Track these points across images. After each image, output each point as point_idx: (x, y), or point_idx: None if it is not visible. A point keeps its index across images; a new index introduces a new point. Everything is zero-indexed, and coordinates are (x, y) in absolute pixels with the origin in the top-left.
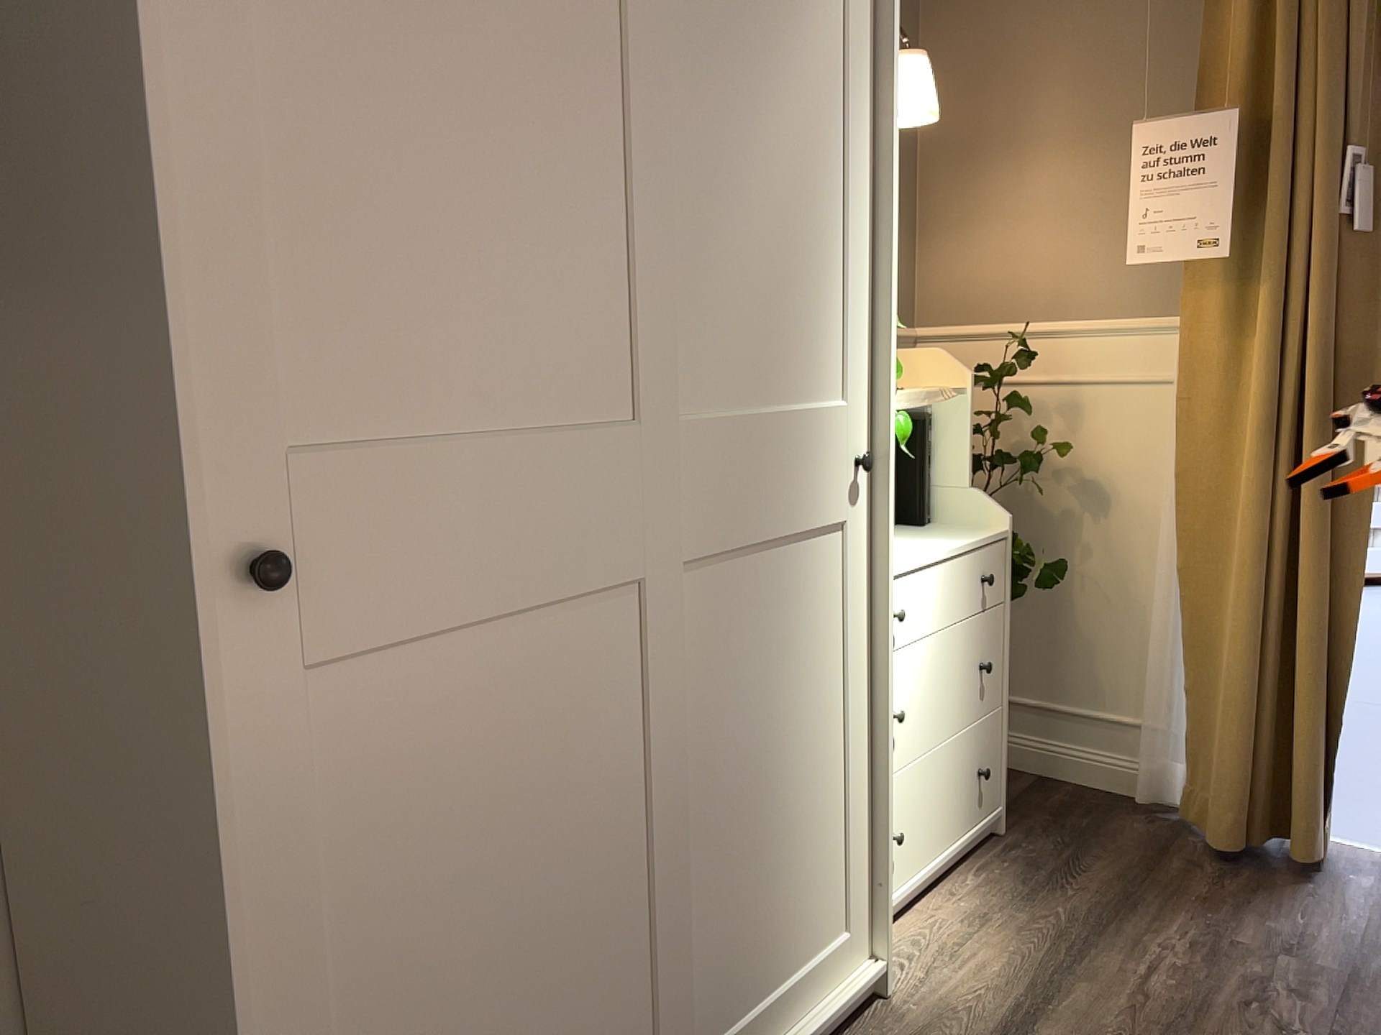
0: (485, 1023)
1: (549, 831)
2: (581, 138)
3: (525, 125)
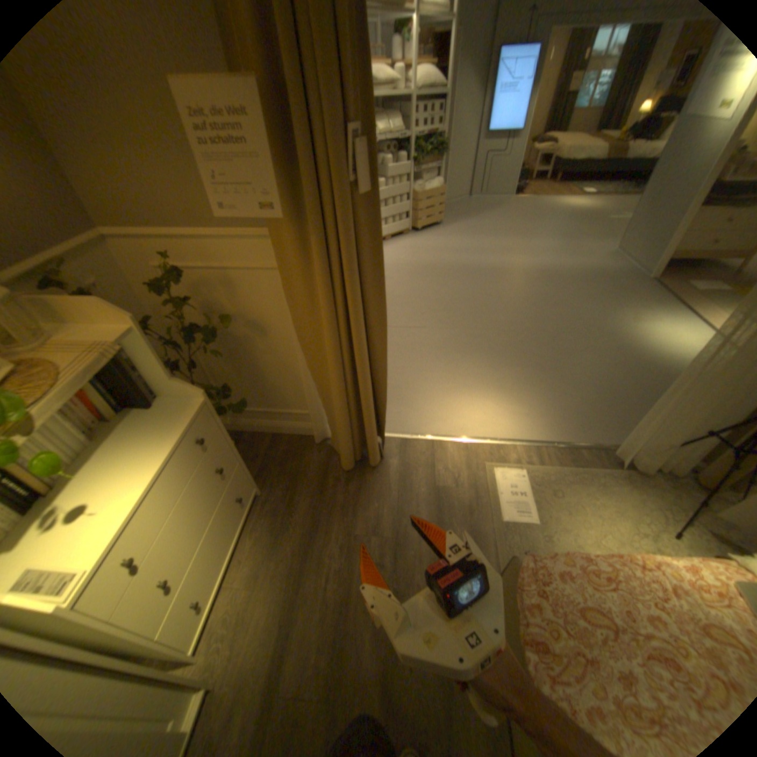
0: None
1: None
2: None
3: None
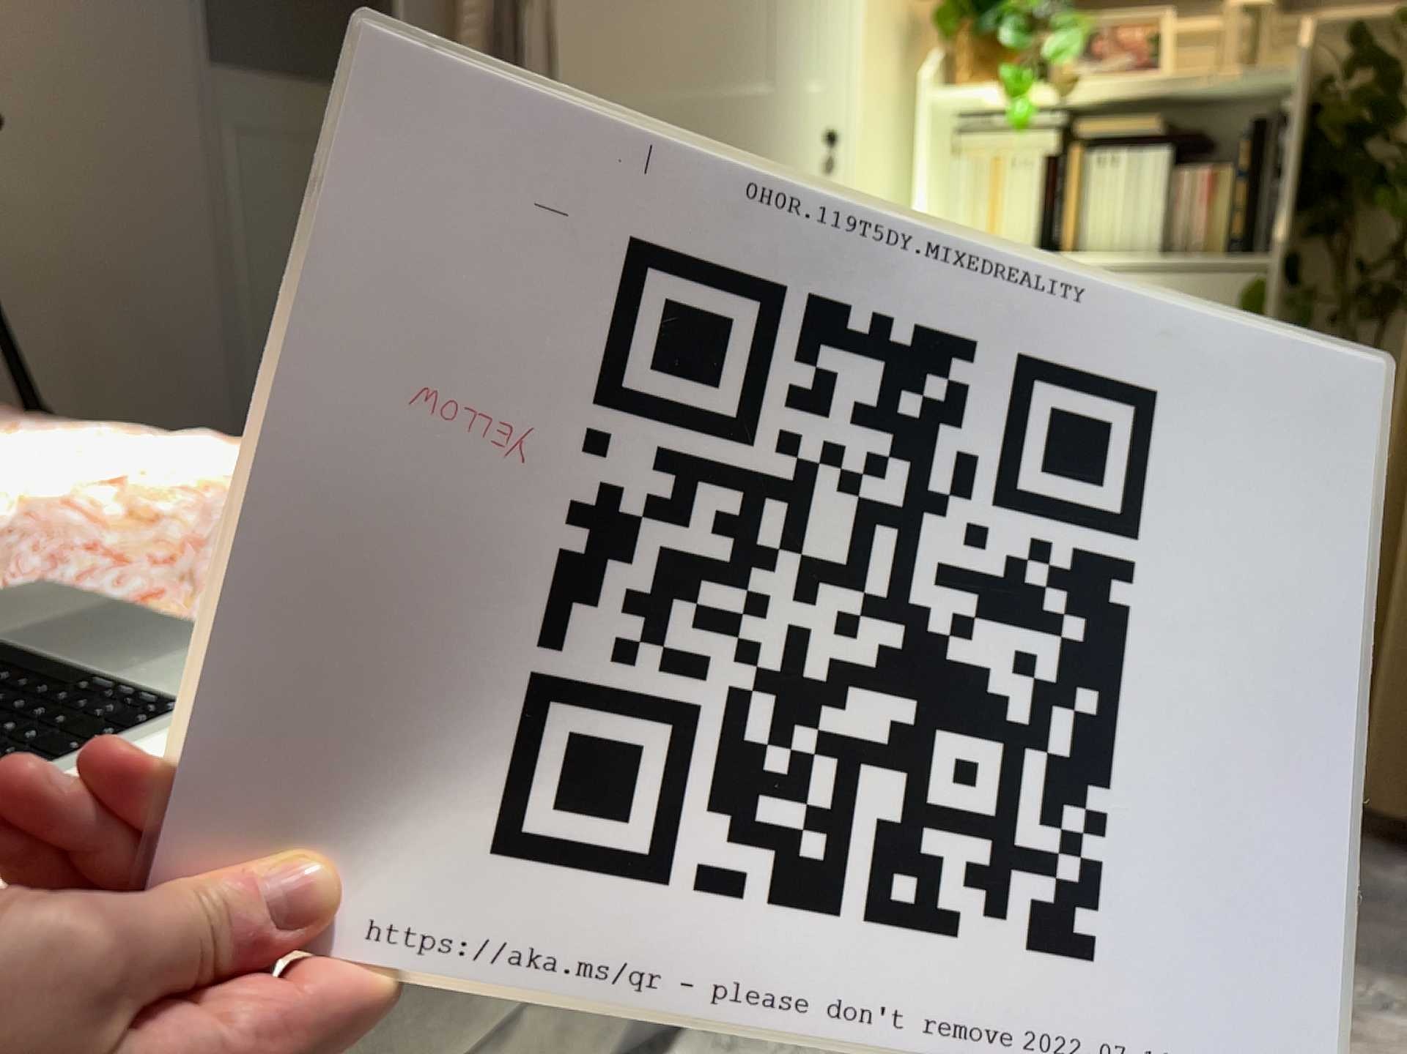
0: None
1: None
2: None
3: None
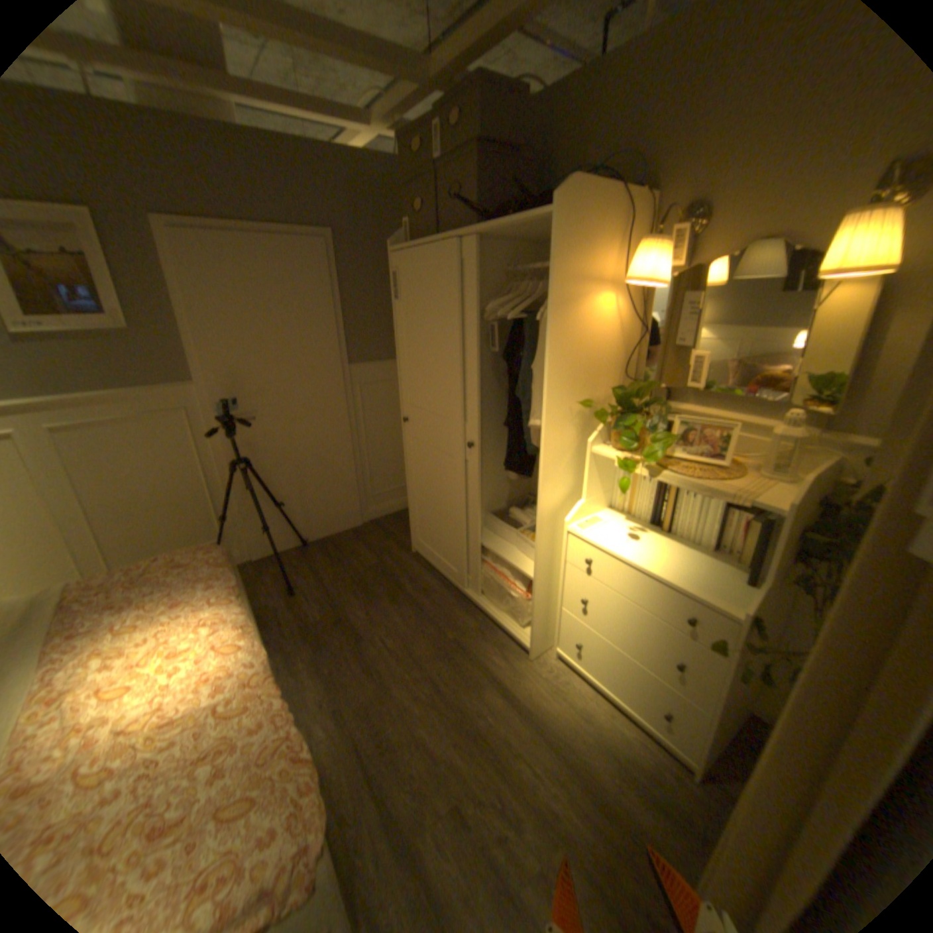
0: (427, 516)
1: (435, 493)
2: (438, 345)
3: (429, 343)
